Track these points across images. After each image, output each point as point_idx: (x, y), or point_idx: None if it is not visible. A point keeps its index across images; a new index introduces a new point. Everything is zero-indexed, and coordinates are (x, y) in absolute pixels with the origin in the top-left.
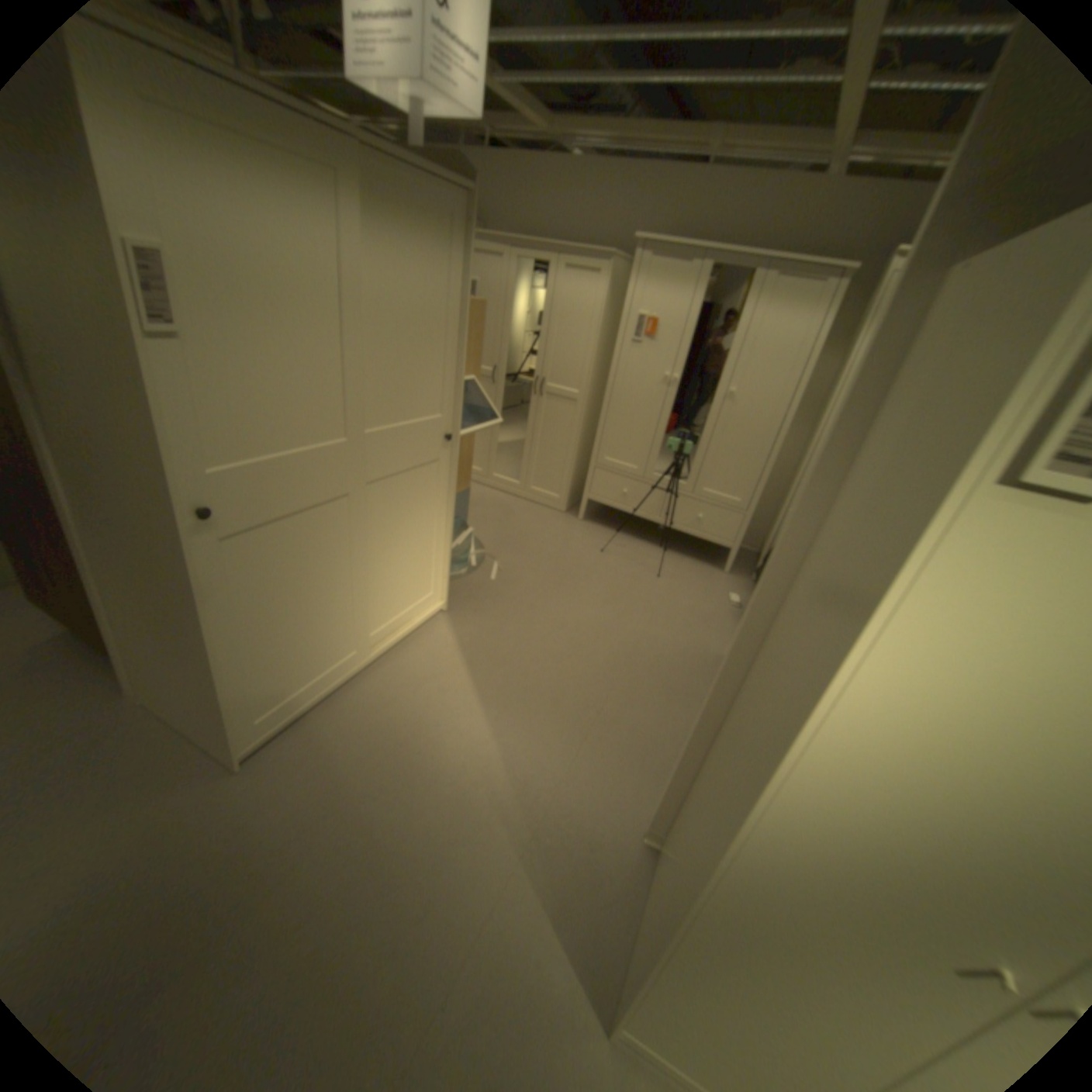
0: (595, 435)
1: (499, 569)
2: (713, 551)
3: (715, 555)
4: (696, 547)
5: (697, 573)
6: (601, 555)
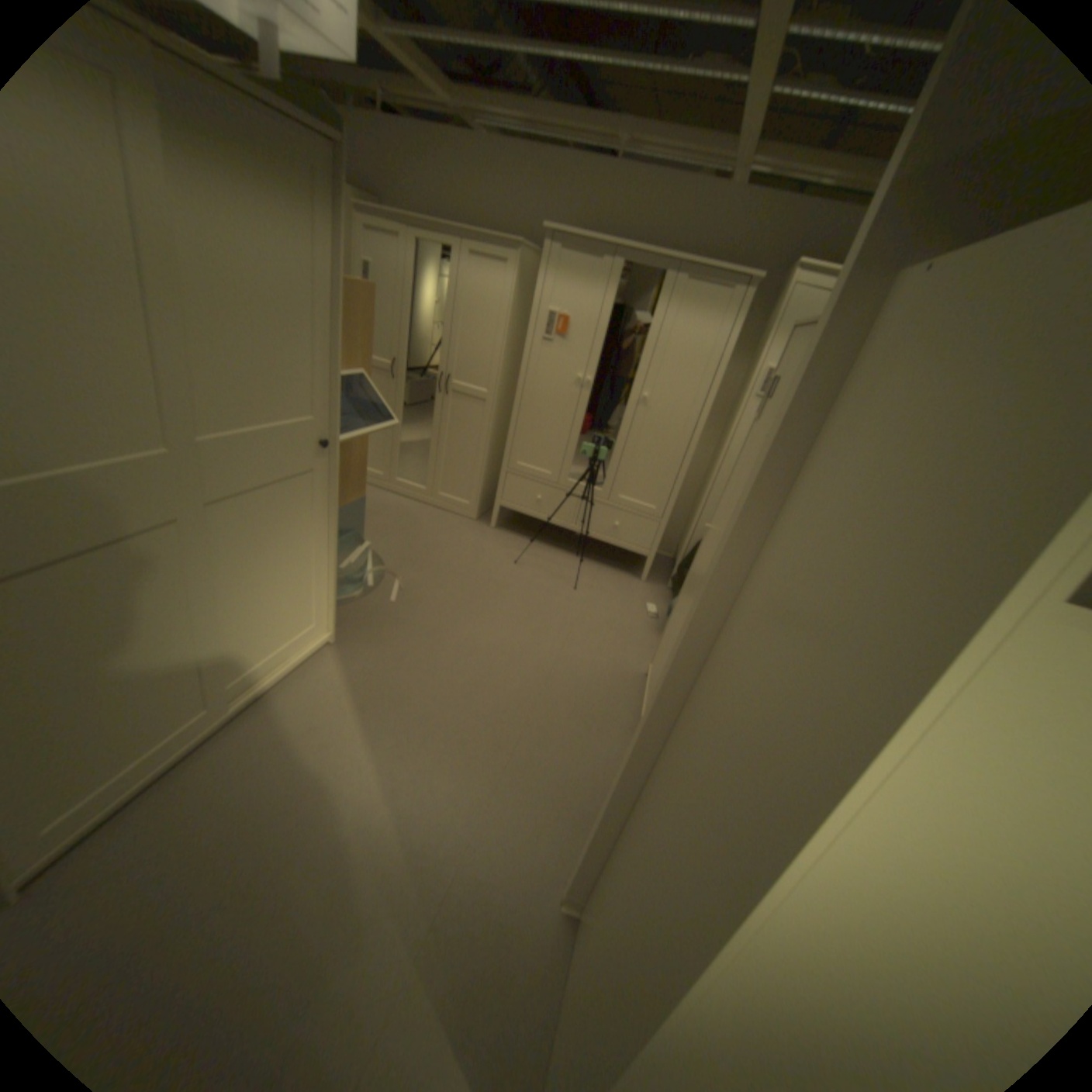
0: (507, 437)
1: (400, 588)
2: (629, 558)
3: (630, 562)
4: (611, 555)
5: (613, 582)
6: (514, 566)
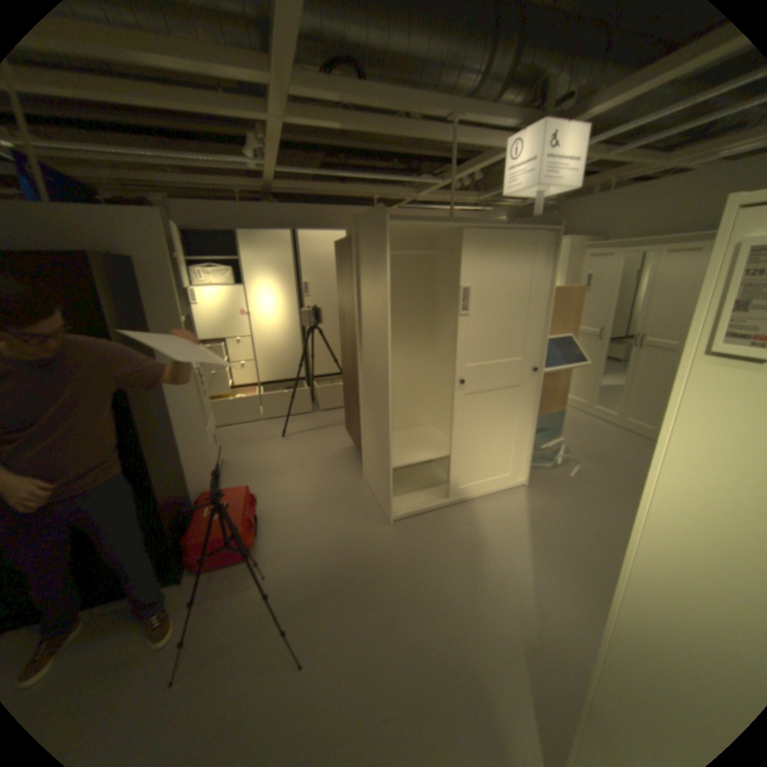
0: None
1: (580, 471)
2: None
3: None
4: None
5: None
6: None
